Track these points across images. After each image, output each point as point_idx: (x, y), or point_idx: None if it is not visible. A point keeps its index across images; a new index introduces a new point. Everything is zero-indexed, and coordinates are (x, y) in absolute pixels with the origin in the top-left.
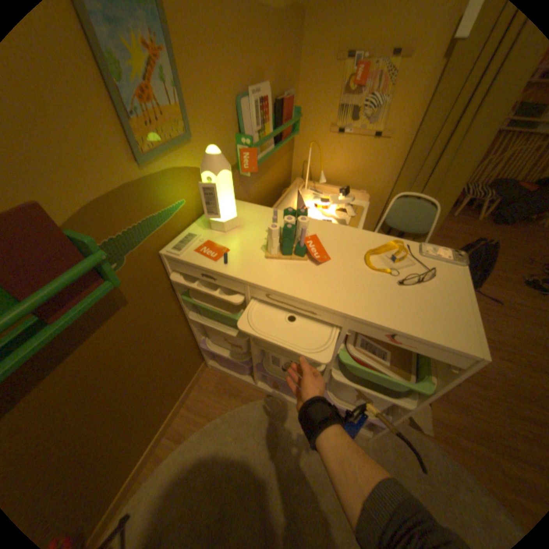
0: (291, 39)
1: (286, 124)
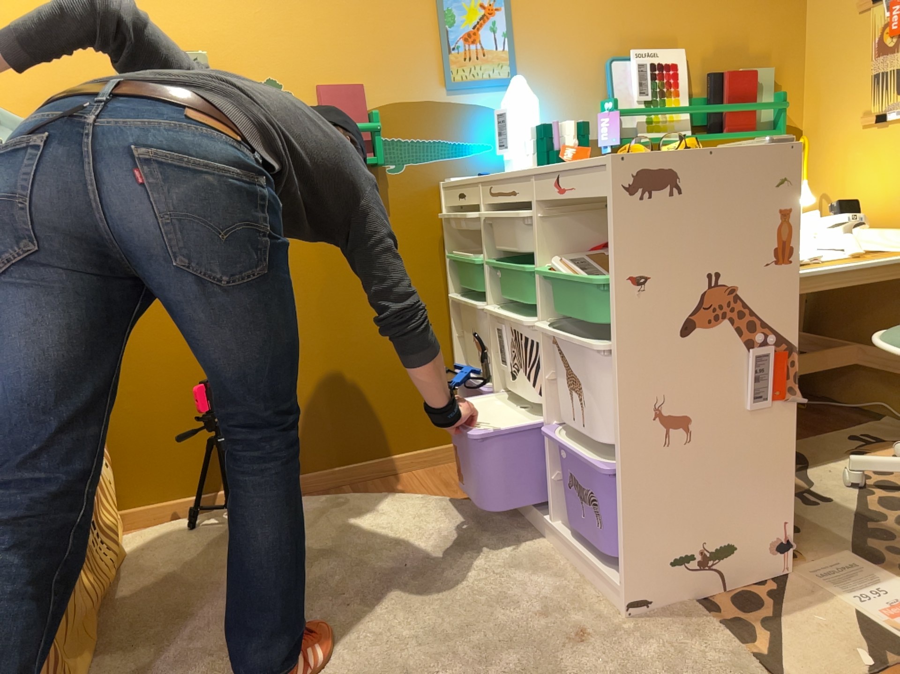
0: (759, 7)
1: (733, 111)
